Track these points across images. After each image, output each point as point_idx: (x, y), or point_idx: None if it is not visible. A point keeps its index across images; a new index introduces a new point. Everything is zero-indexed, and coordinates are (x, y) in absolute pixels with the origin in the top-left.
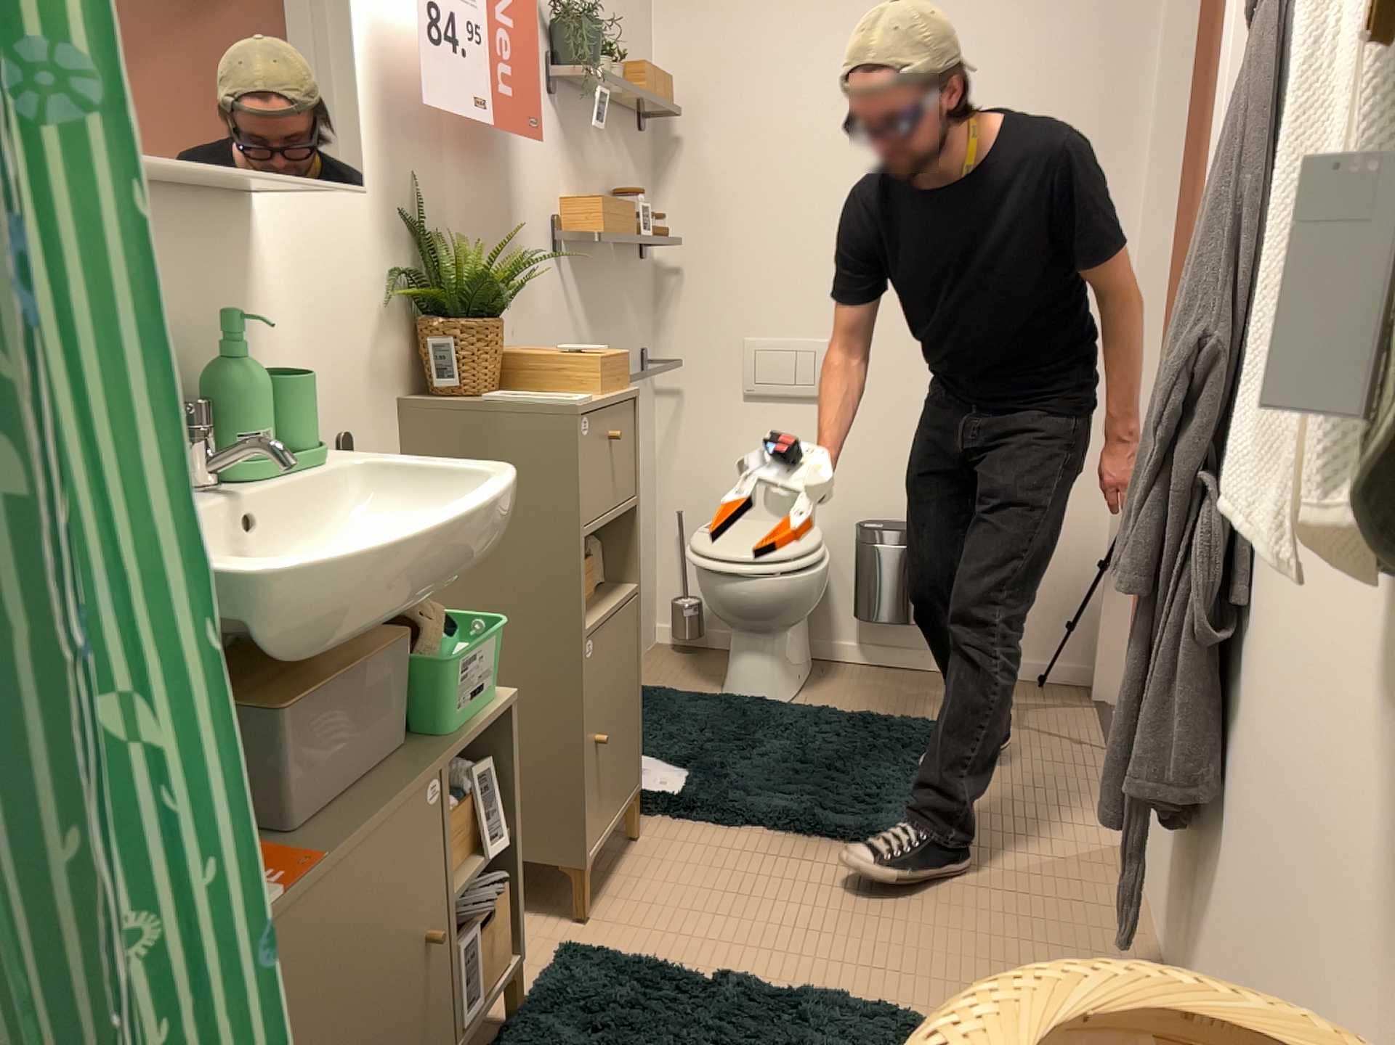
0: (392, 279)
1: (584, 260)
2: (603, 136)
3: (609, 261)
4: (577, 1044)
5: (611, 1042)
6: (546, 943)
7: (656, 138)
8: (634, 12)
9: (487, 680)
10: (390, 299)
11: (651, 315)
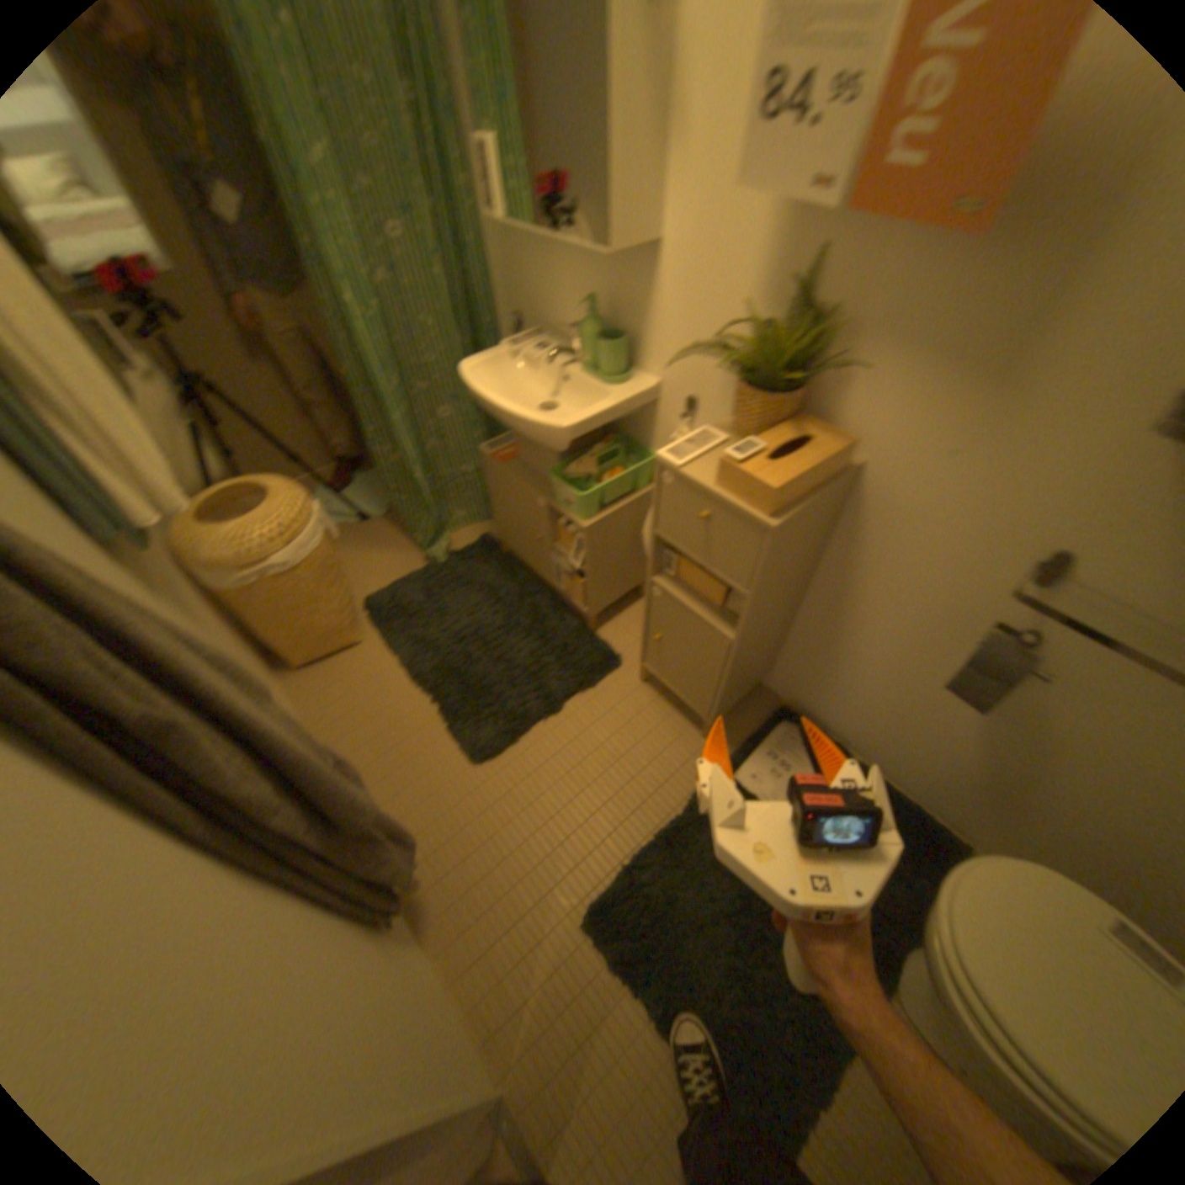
0: (755, 317)
1: None
2: None
3: None
4: (558, 633)
5: (552, 643)
6: (635, 657)
7: None
8: None
9: (575, 504)
10: (725, 329)
11: None
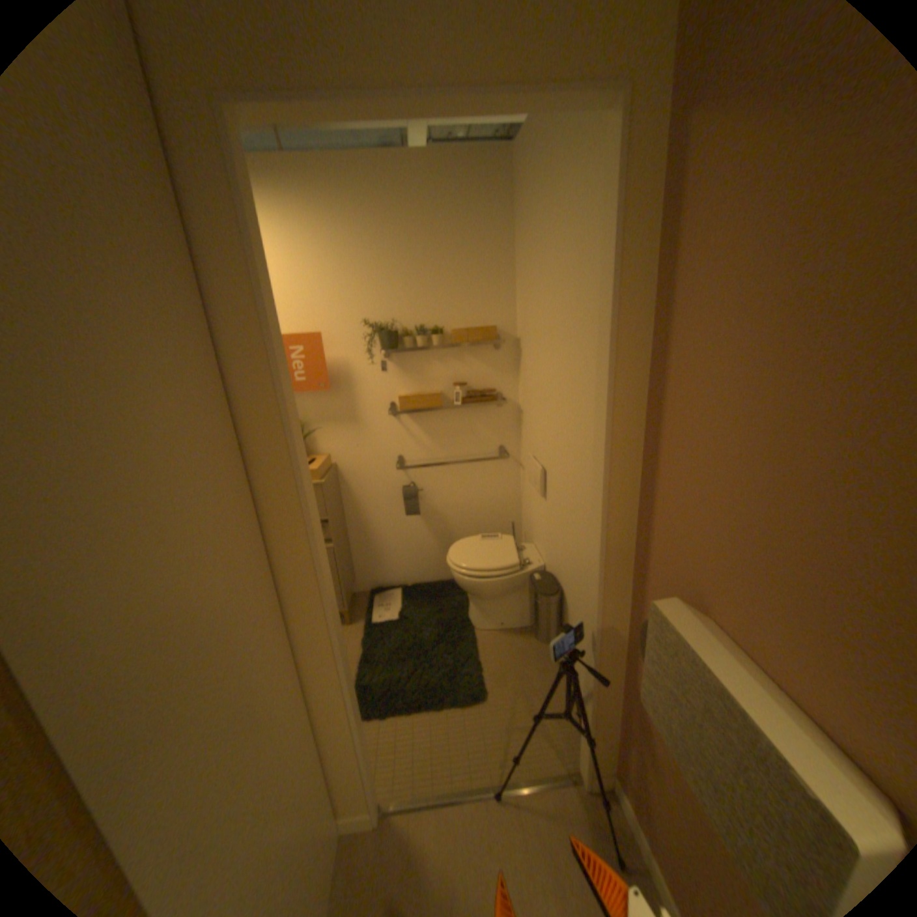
0: None
1: (423, 414)
2: (443, 359)
3: (452, 411)
4: None
5: None
6: None
7: (515, 345)
8: (486, 290)
9: None
10: None
11: (512, 429)
